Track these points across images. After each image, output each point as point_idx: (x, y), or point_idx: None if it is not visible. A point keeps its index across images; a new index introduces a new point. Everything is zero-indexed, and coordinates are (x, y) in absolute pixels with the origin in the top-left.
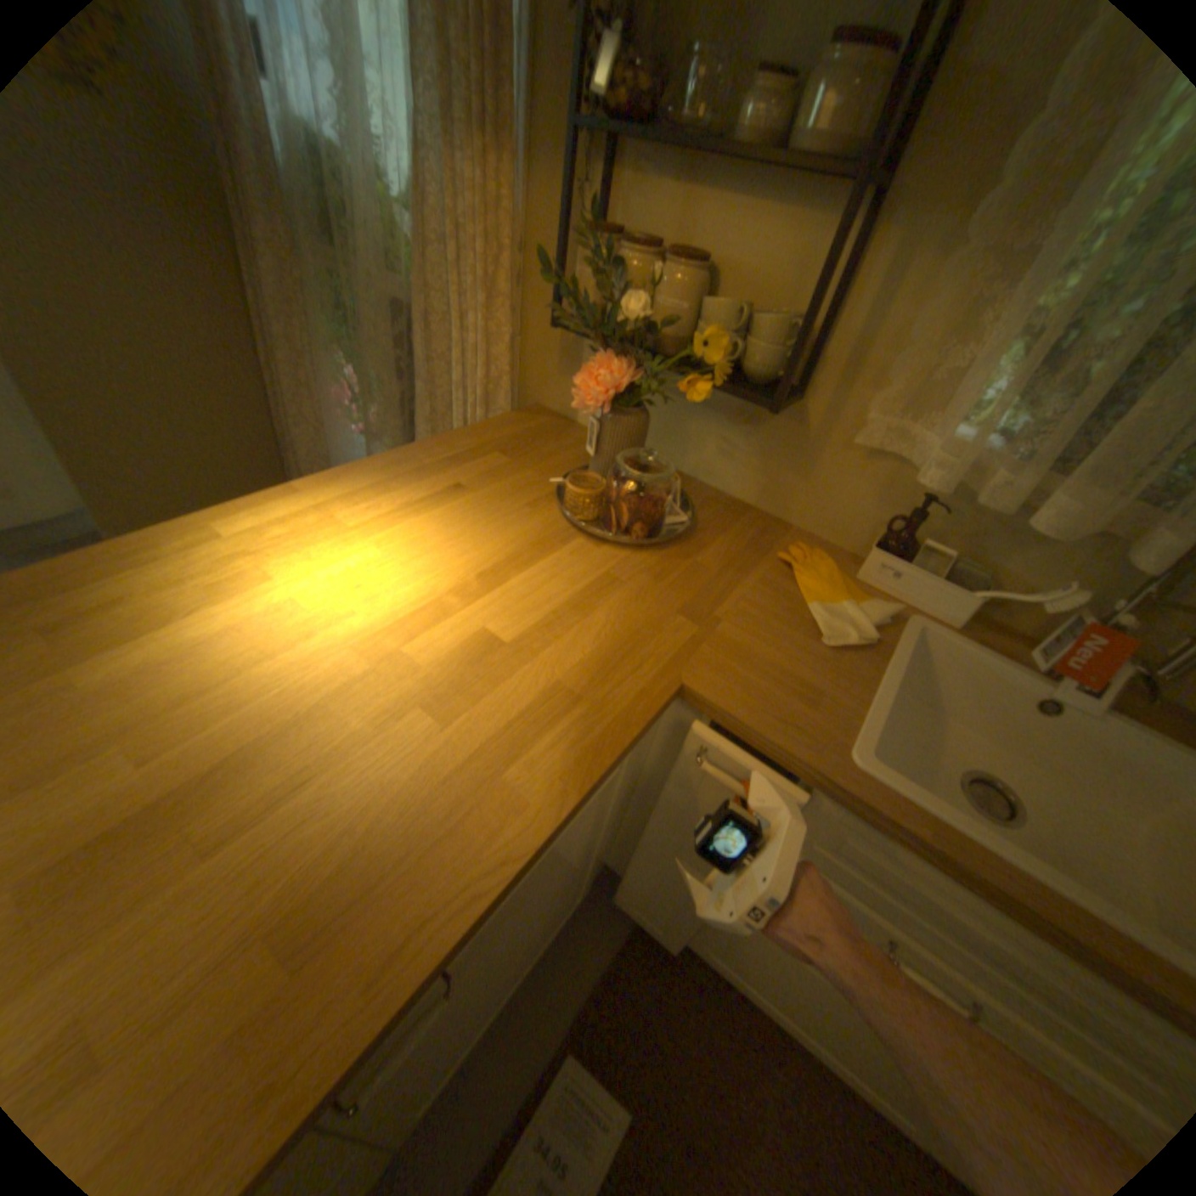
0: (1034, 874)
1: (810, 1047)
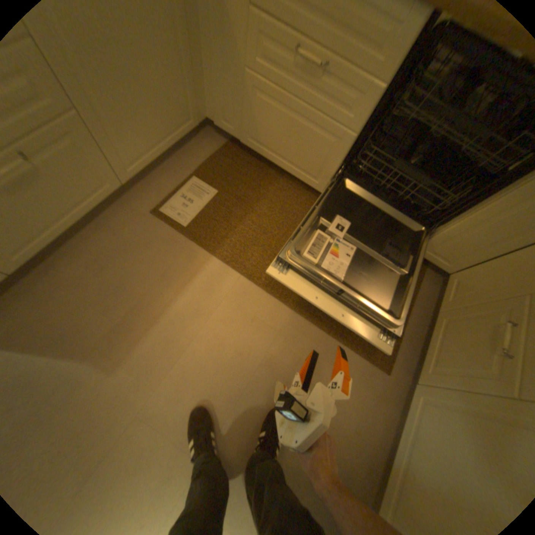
0: None
1: (284, 165)
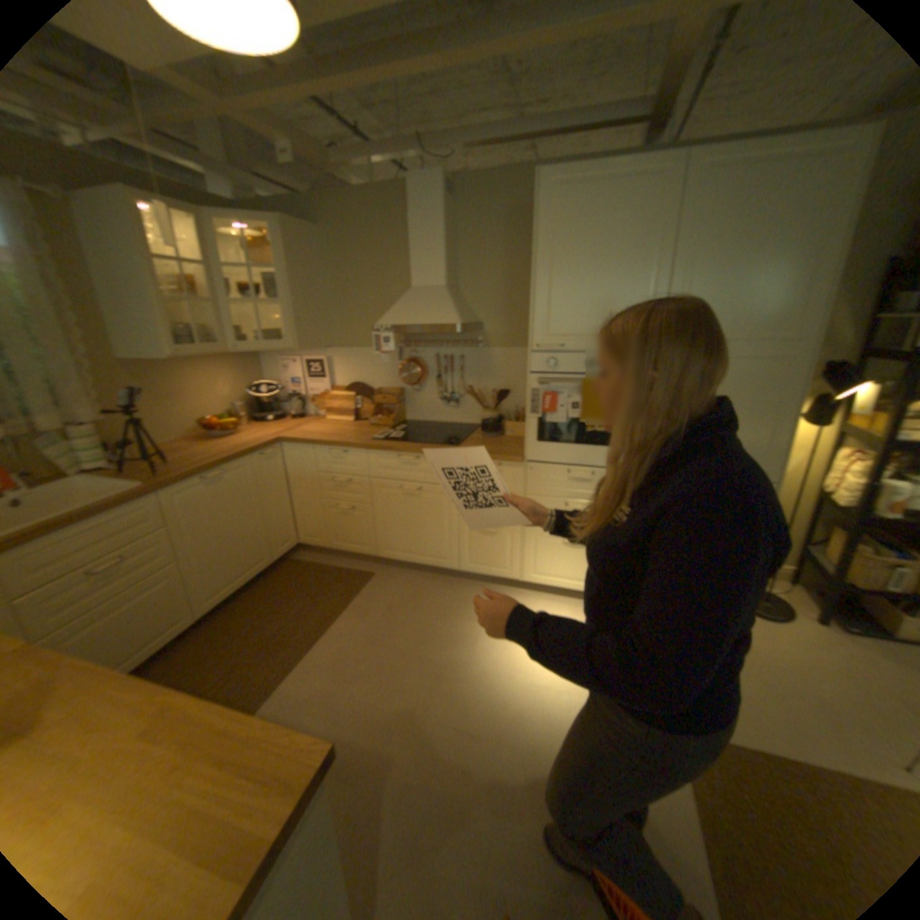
0: (69, 513)
1: (146, 656)
